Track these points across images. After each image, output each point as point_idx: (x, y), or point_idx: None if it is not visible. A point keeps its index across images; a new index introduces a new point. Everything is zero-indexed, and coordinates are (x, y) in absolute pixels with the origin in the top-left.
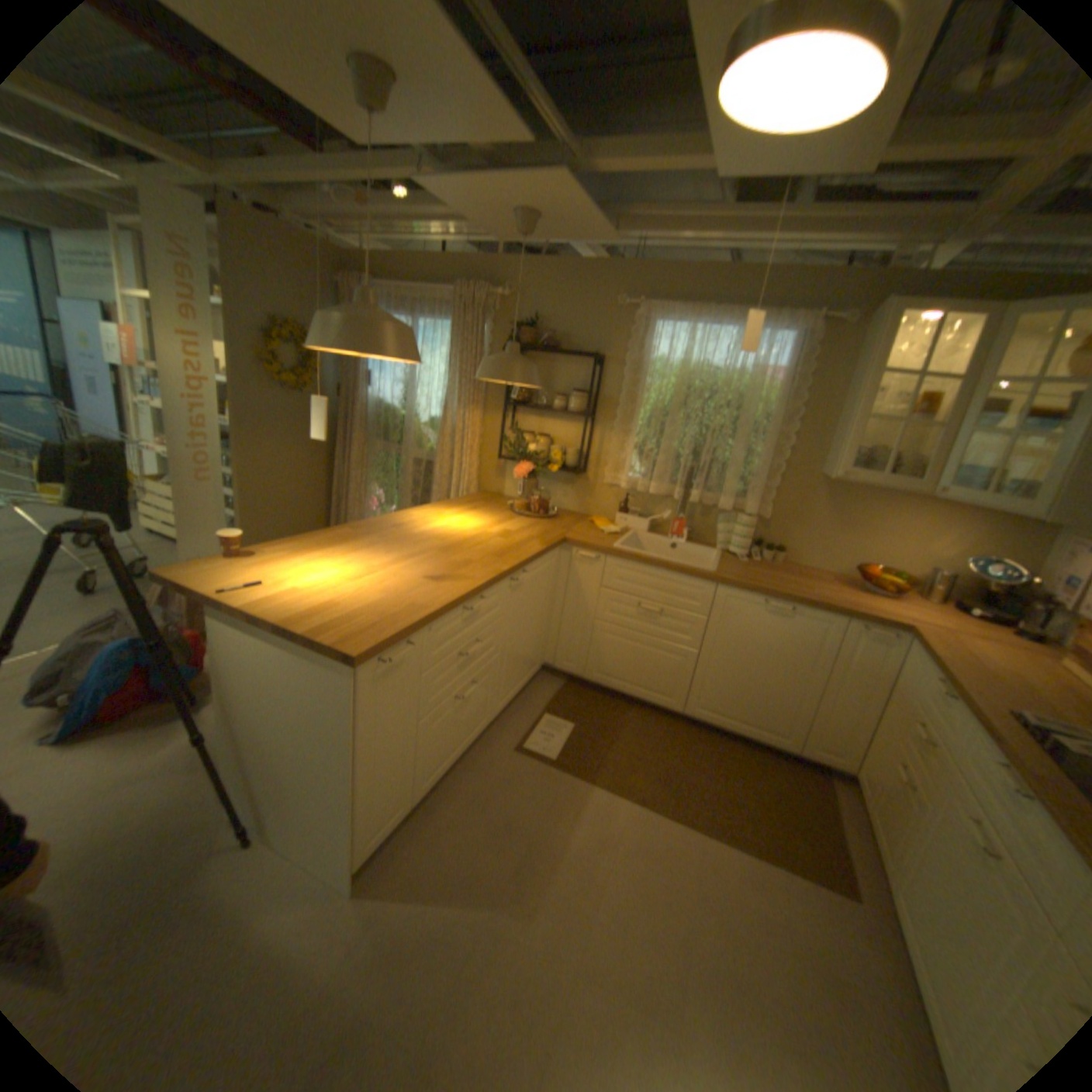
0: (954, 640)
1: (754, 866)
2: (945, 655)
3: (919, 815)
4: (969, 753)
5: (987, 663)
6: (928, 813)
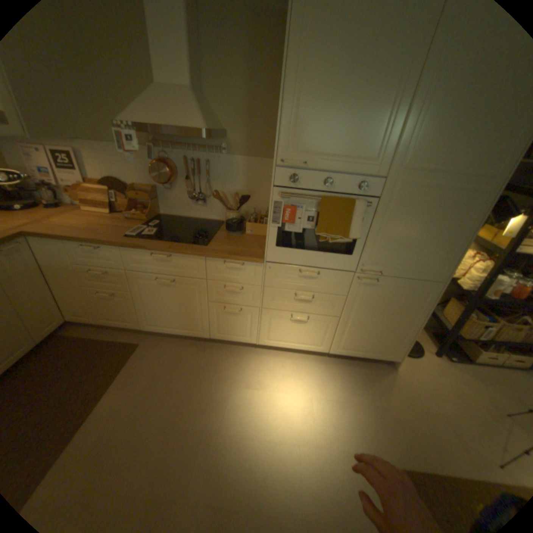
0: (44, 225)
1: (112, 388)
2: (64, 234)
3: (124, 299)
4: (127, 261)
5: (76, 226)
6: (129, 294)
